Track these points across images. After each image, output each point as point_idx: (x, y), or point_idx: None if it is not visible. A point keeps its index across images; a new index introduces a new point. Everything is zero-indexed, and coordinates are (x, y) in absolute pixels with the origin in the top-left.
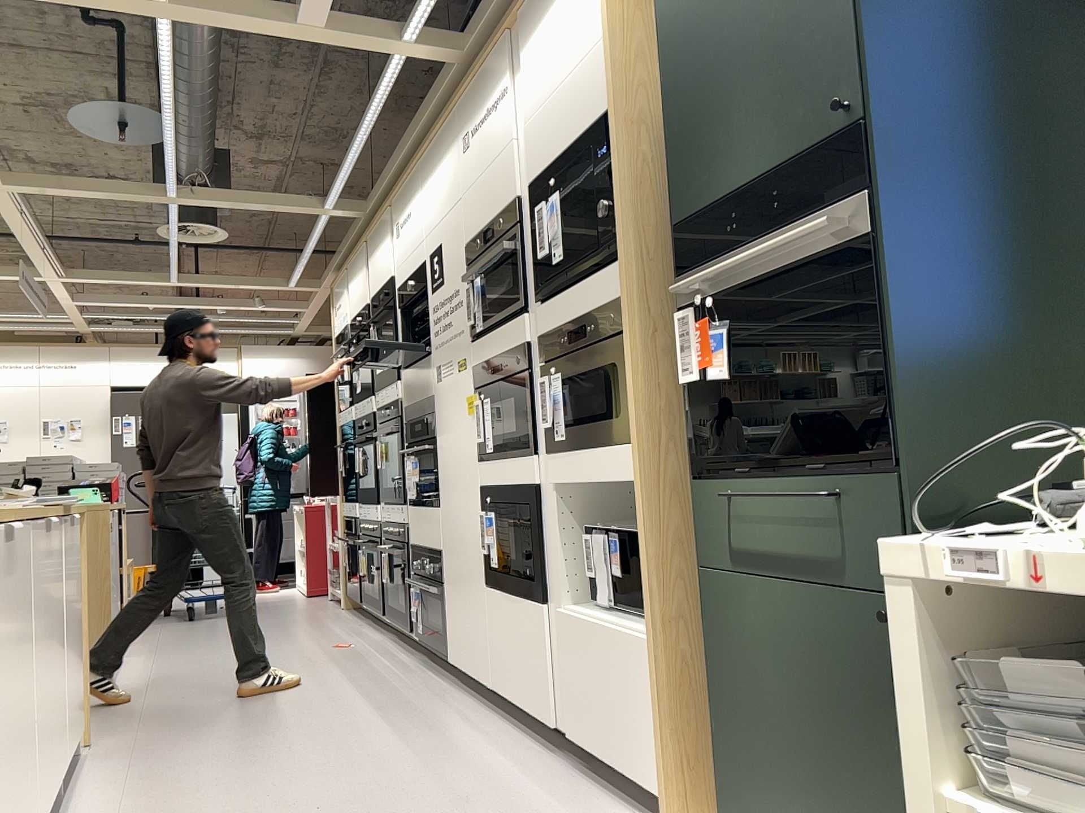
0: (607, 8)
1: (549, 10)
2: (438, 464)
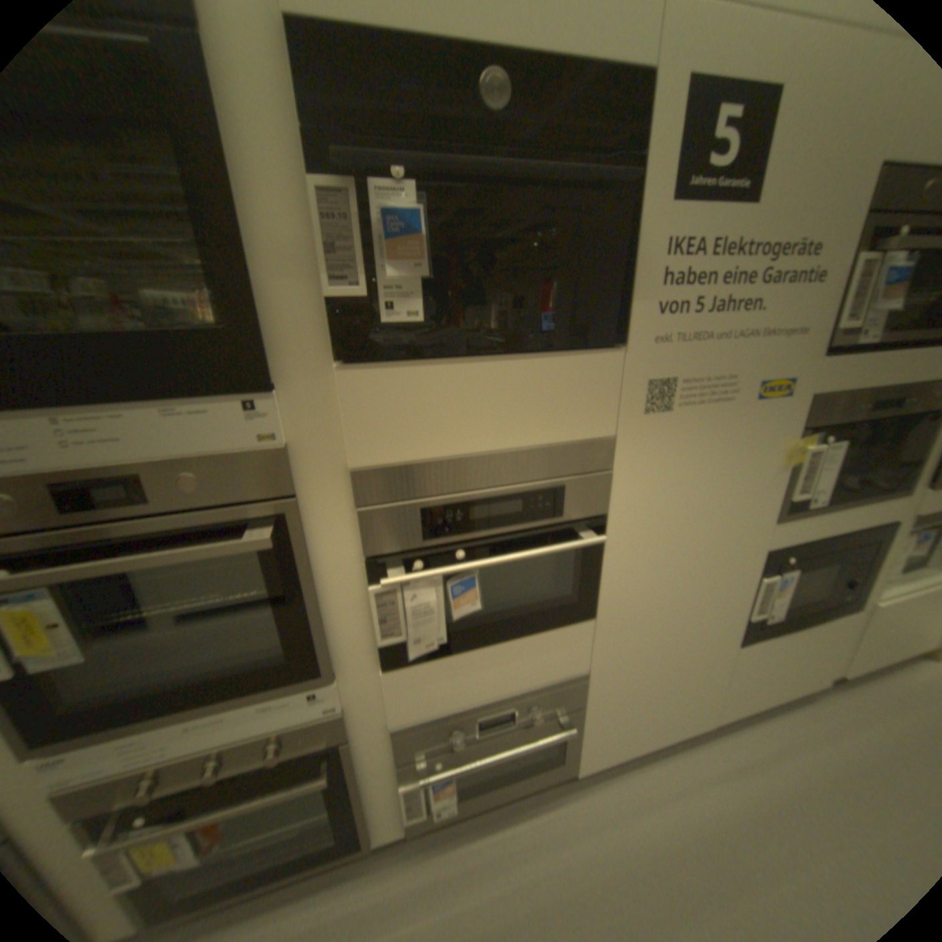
0: None
1: None
2: (609, 556)
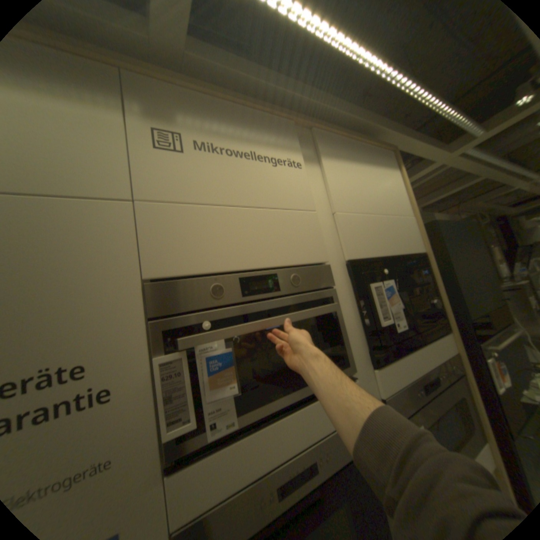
0: (413, 204)
1: (358, 162)
2: None
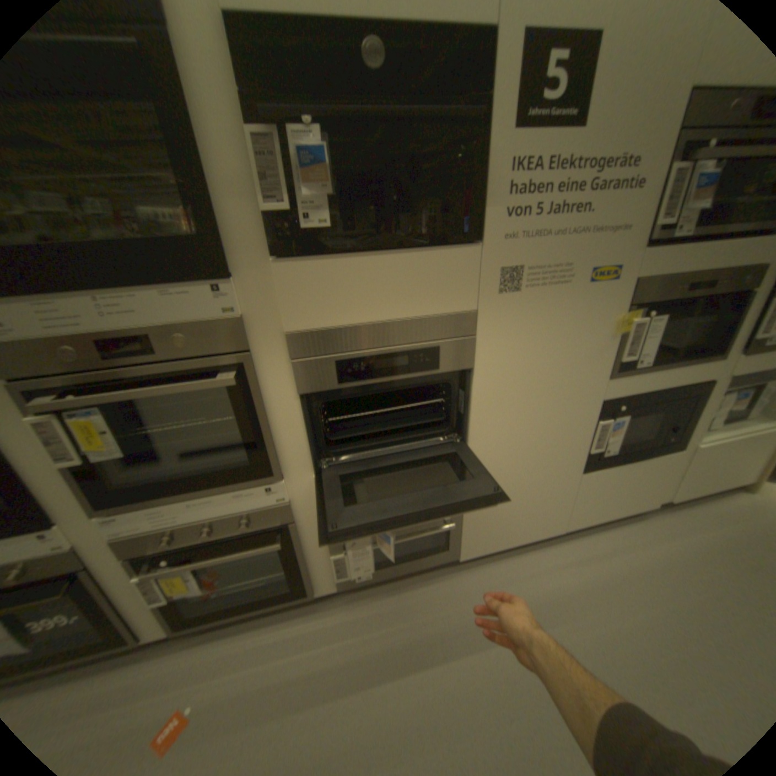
0: None
1: None
2: (475, 399)
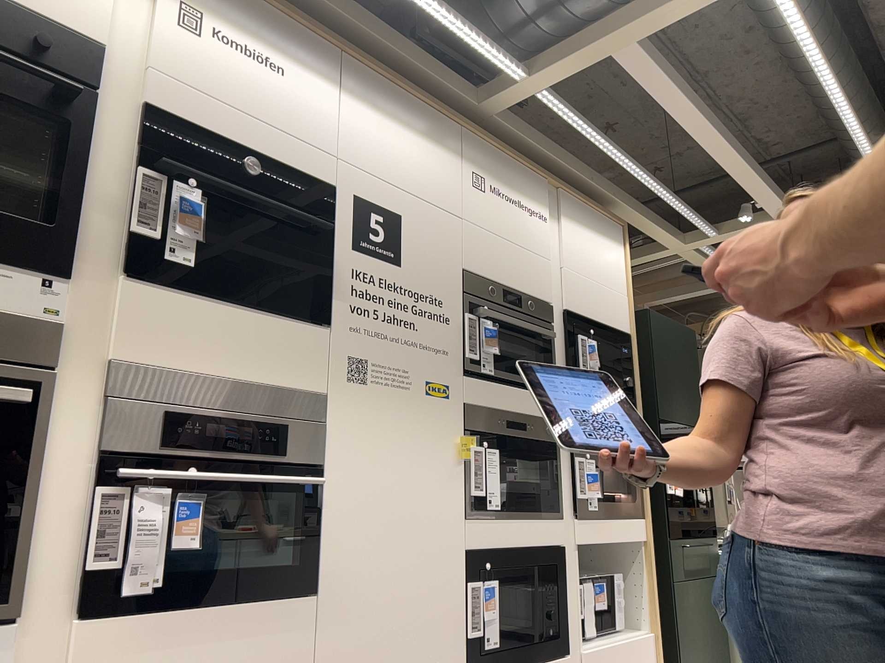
0: (628, 285)
1: (588, 228)
2: (326, 514)
